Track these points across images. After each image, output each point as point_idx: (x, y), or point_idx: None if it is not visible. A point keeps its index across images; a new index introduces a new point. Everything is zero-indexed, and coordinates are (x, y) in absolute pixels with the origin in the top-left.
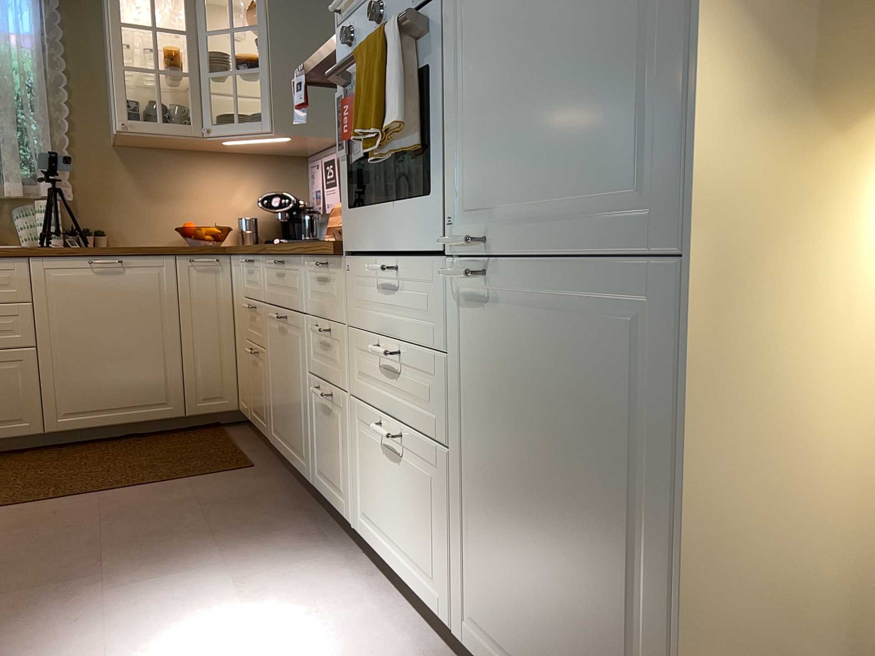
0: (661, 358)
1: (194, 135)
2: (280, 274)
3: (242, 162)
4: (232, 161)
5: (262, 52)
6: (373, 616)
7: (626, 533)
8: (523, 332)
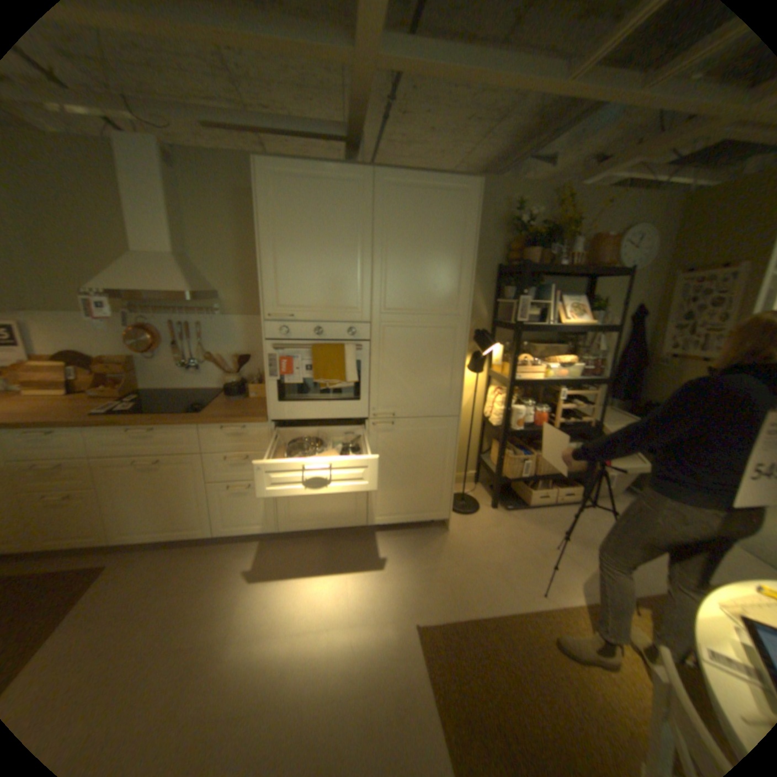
0: (447, 433)
1: None
2: (139, 438)
3: None
4: None
5: None
6: (318, 547)
7: (437, 467)
8: (404, 435)
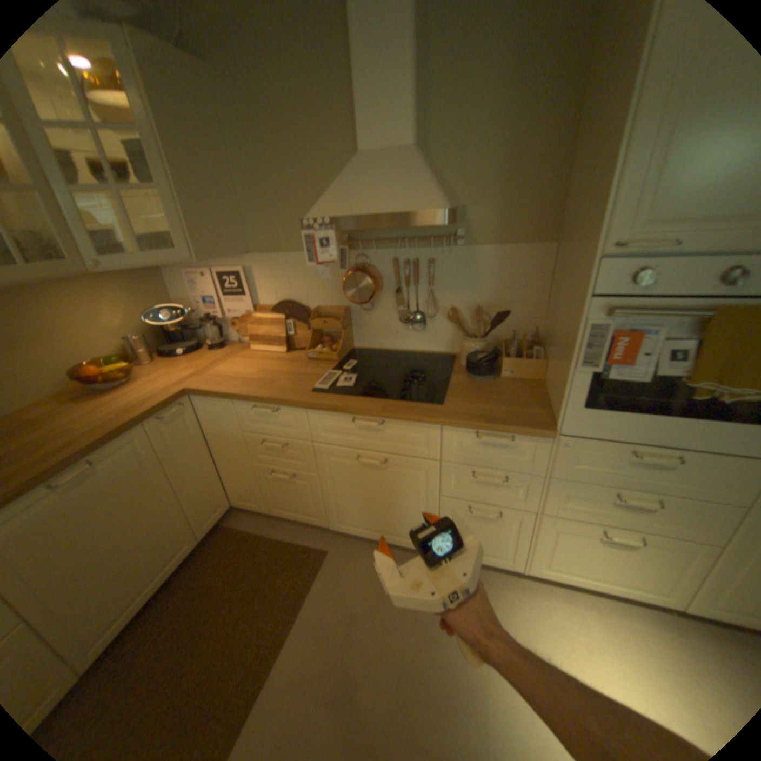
0: None
1: (77, 271)
2: (369, 428)
3: (95, 276)
4: (85, 278)
5: (155, 162)
6: (593, 617)
7: None
8: None
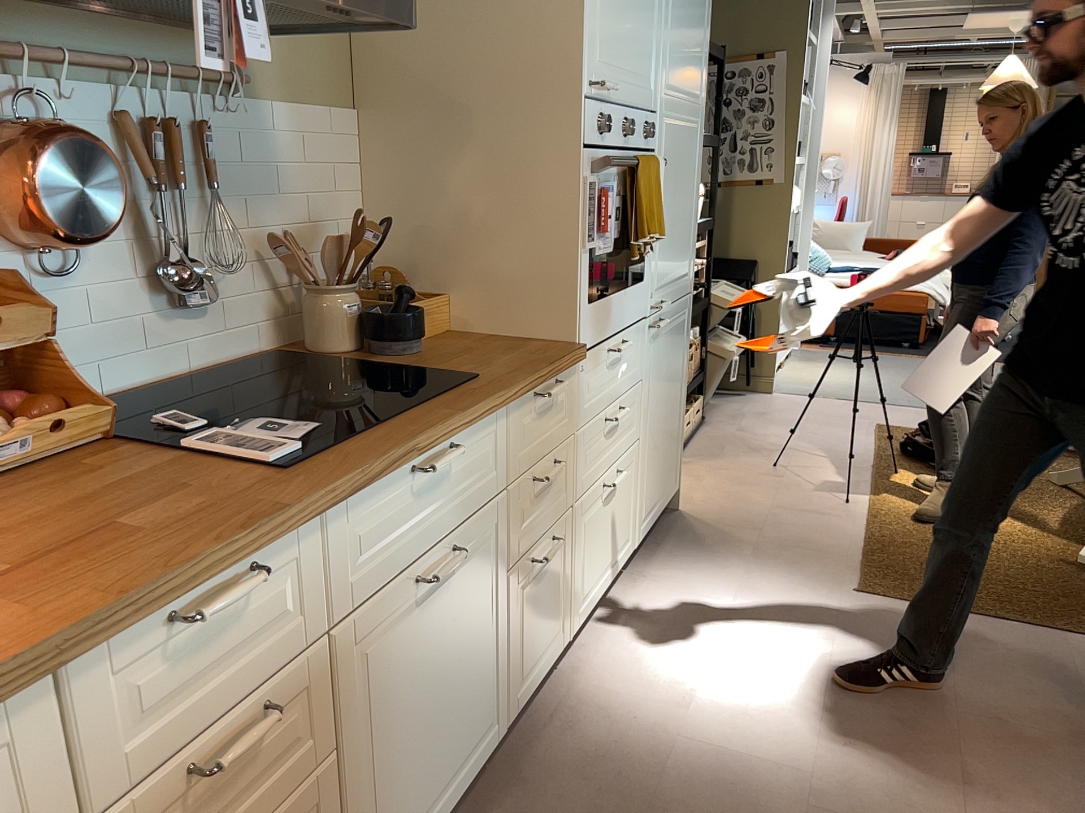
0: (686, 325)
1: None
2: (427, 485)
3: None
4: None
5: None
6: (620, 625)
7: (679, 393)
8: (666, 340)
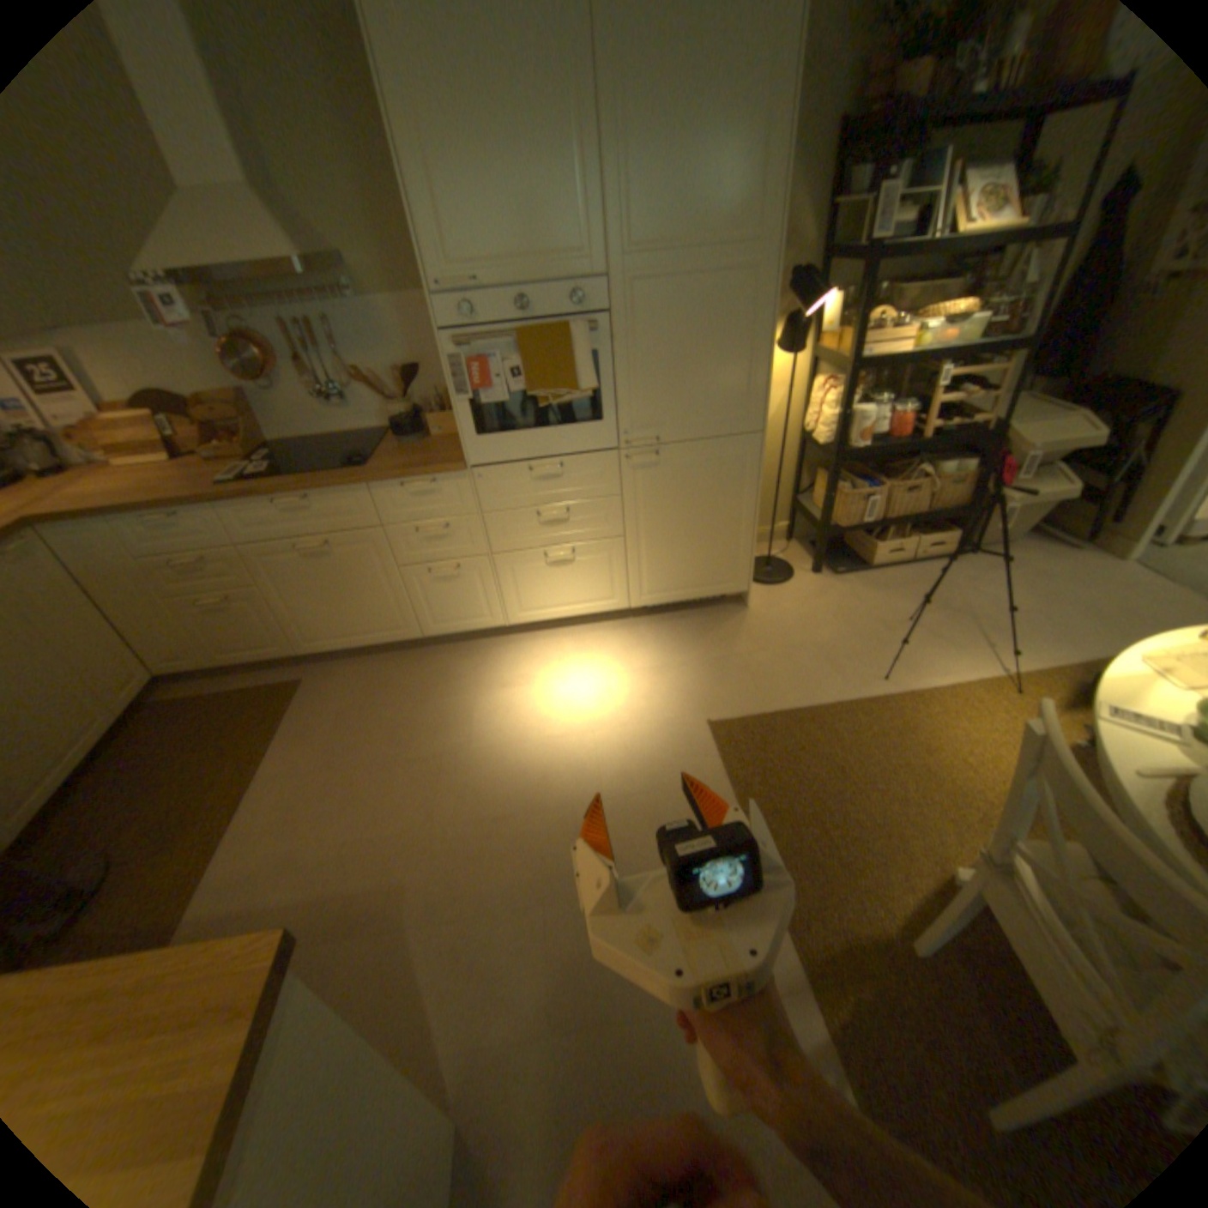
0: (744, 462)
1: None
2: (292, 510)
3: None
4: None
5: None
6: (566, 641)
7: (728, 518)
8: (676, 471)
